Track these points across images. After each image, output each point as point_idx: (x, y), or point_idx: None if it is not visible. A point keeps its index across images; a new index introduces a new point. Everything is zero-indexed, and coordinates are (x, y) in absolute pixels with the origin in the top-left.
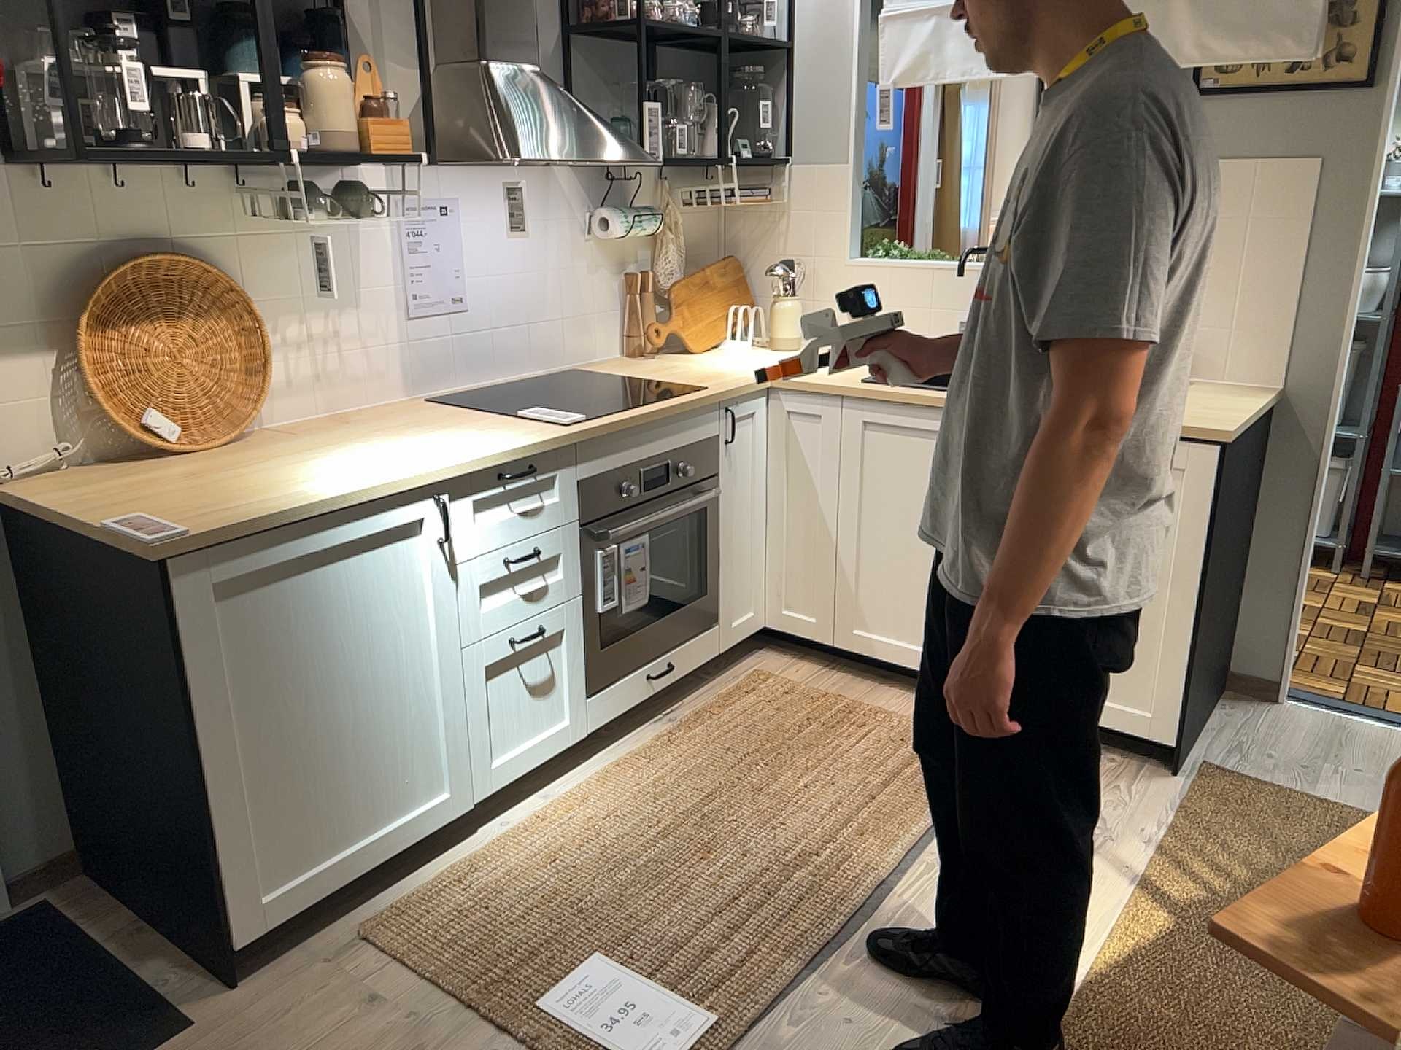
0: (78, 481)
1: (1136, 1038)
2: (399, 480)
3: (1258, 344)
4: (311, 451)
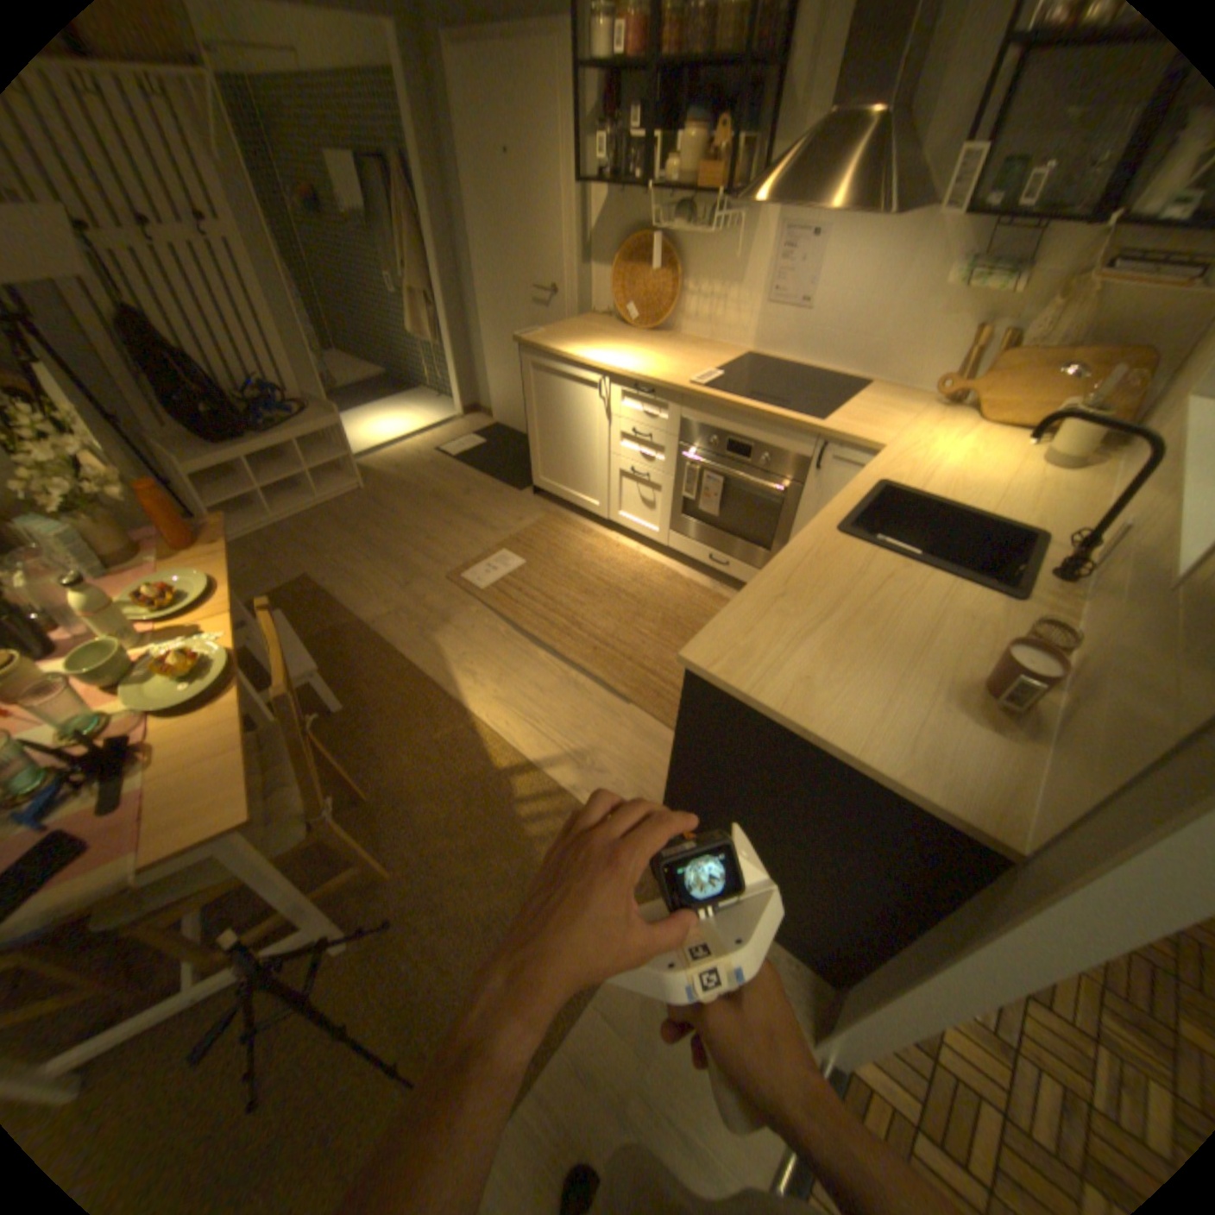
0: (596, 321)
1: (429, 717)
2: (586, 360)
3: (1082, 788)
4: (638, 344)
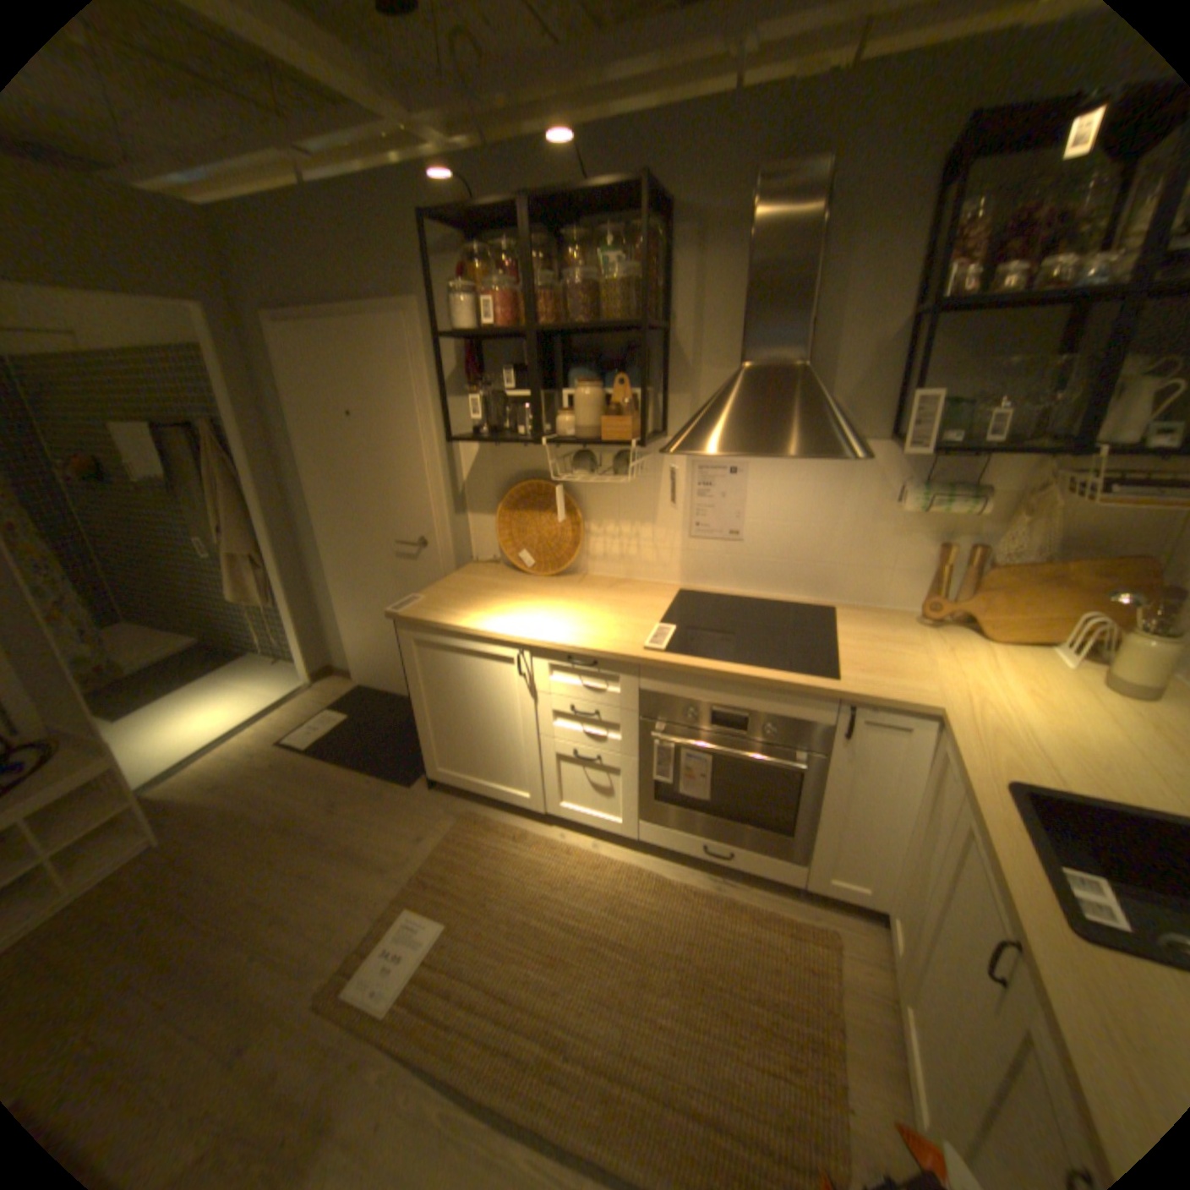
0: (485, 570)
1: None
2: (497, 632)
3: None
4: (549, 595)
